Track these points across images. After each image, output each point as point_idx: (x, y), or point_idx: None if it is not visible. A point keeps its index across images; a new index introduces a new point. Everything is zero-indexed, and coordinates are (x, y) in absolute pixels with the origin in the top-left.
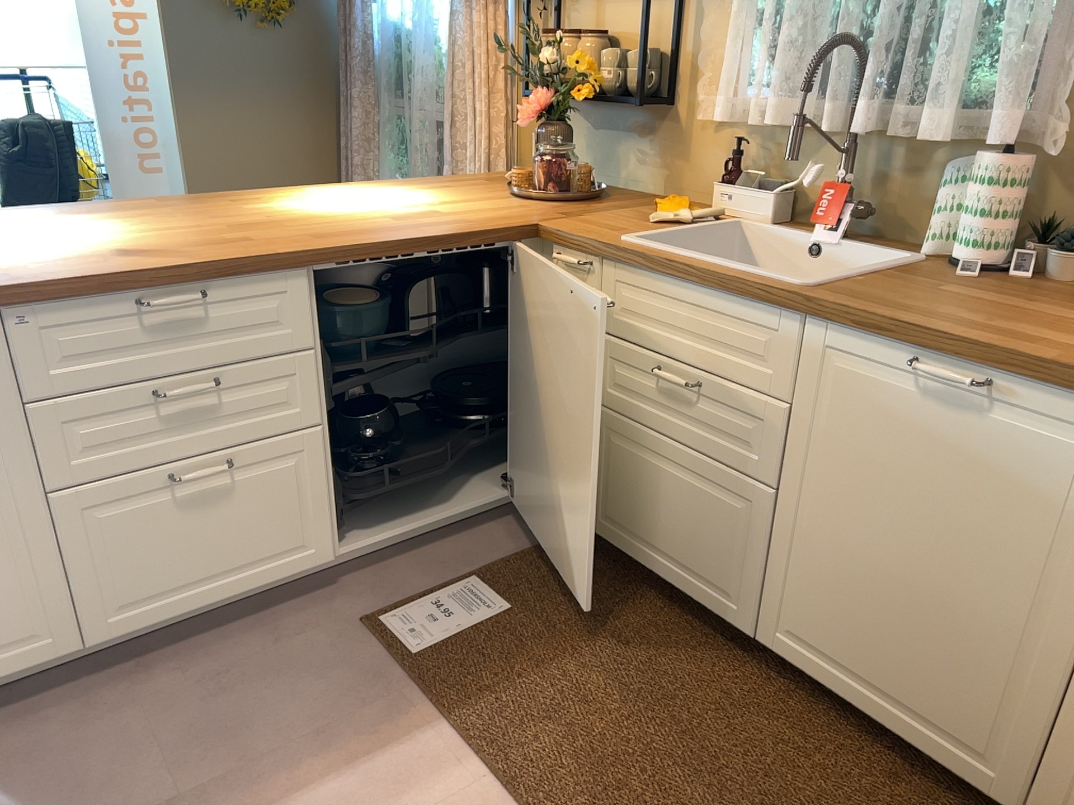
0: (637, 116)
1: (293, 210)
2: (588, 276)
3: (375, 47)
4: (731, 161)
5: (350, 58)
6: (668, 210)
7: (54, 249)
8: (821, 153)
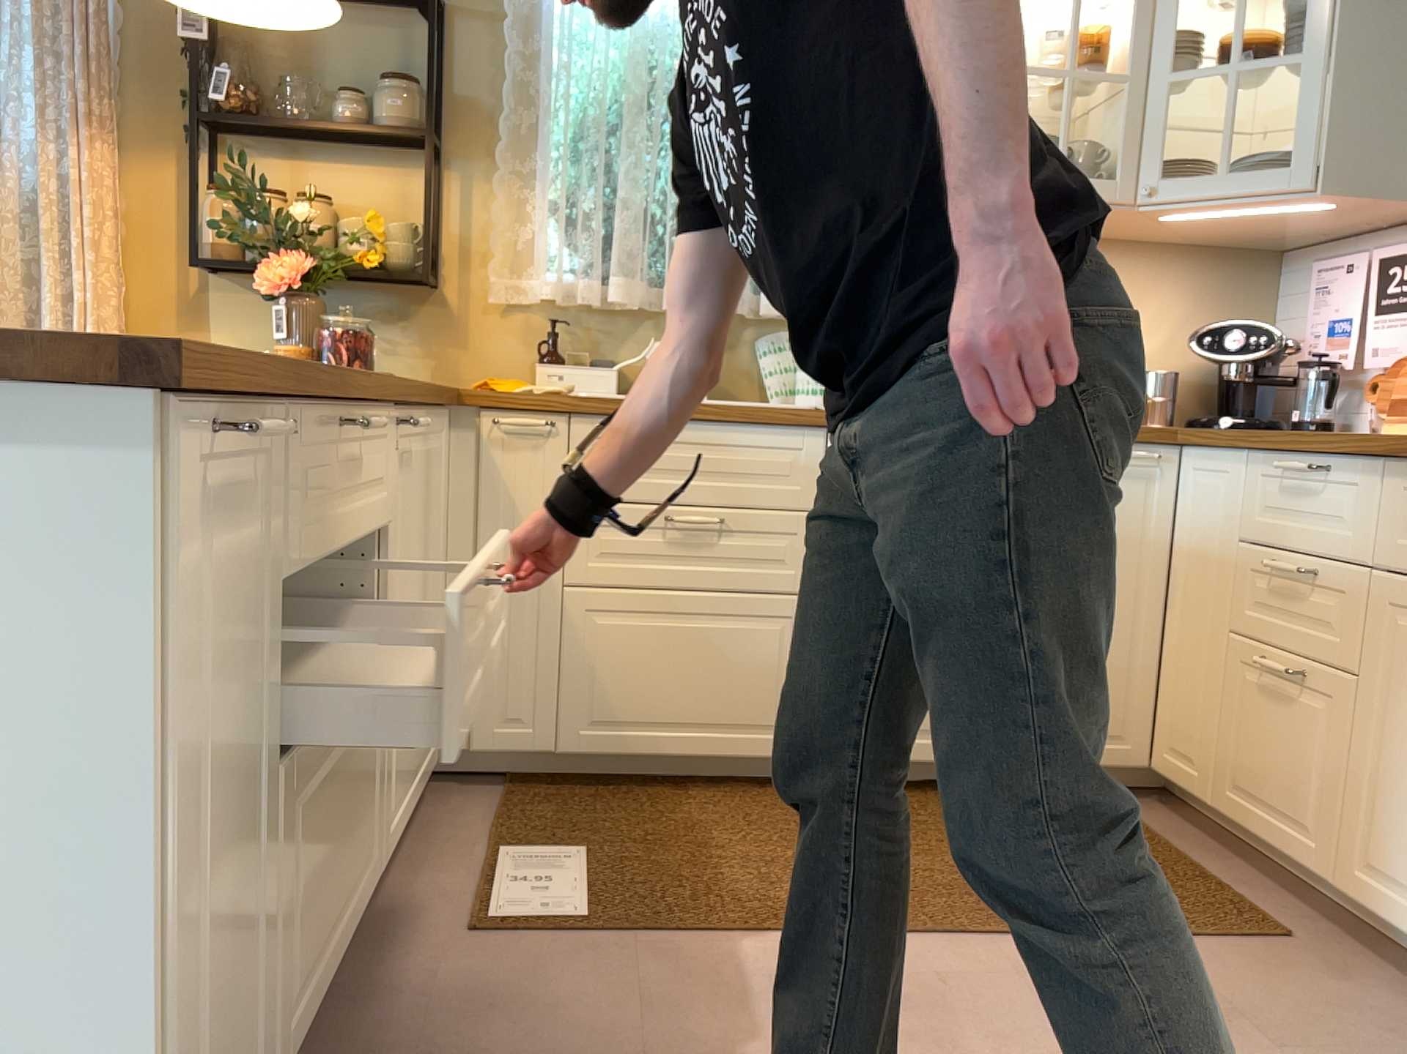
0: (381, 297)
1: None
2: (543, 441)
3: None
4: (530, 343)
5: None
6: (516, 386)
7: None
8: (639, 331)
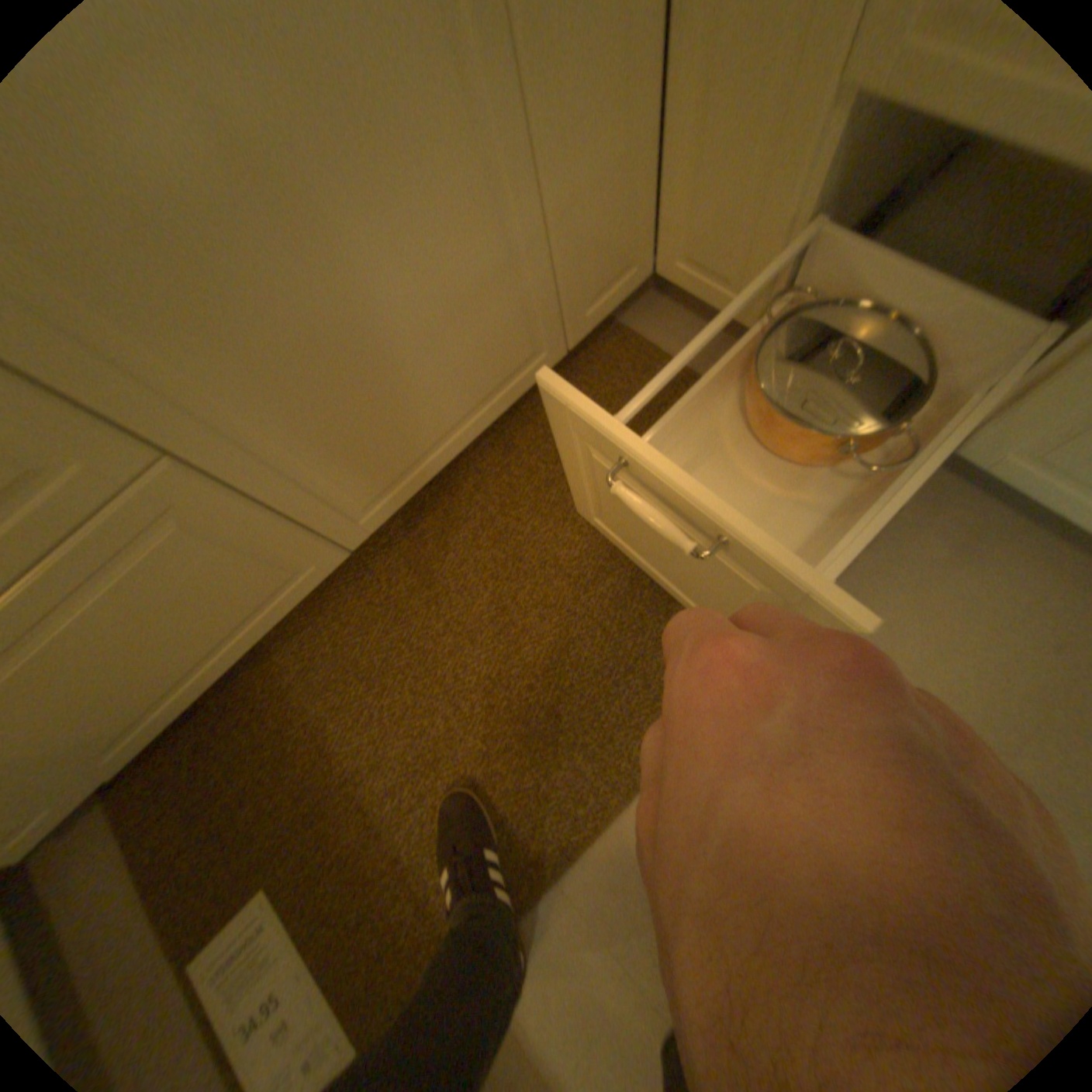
0: None
1: None
2: None
3: None
4: None
5: None
6: None
7: None
8: None
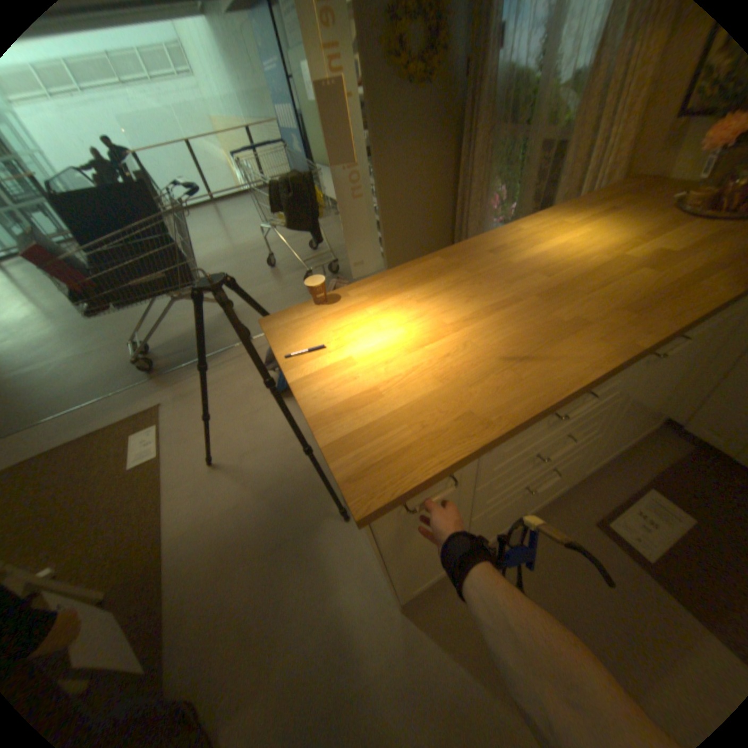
0: None
1: (551, 261)
2: None
3: (496, 85)
4: None
5: (476, 97)
6: None
7: (453, 351)
8: None
